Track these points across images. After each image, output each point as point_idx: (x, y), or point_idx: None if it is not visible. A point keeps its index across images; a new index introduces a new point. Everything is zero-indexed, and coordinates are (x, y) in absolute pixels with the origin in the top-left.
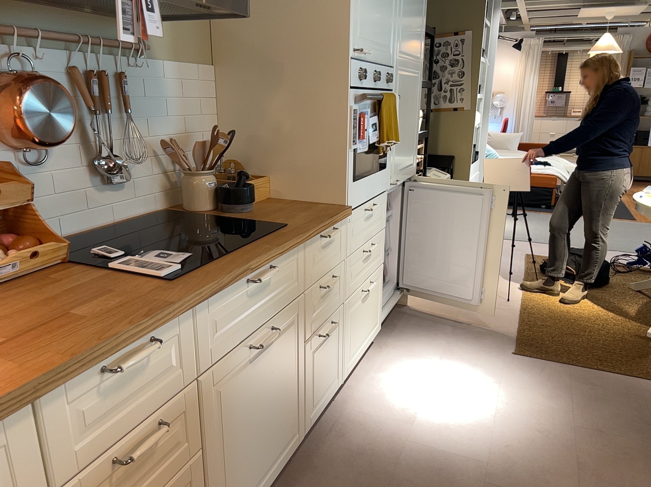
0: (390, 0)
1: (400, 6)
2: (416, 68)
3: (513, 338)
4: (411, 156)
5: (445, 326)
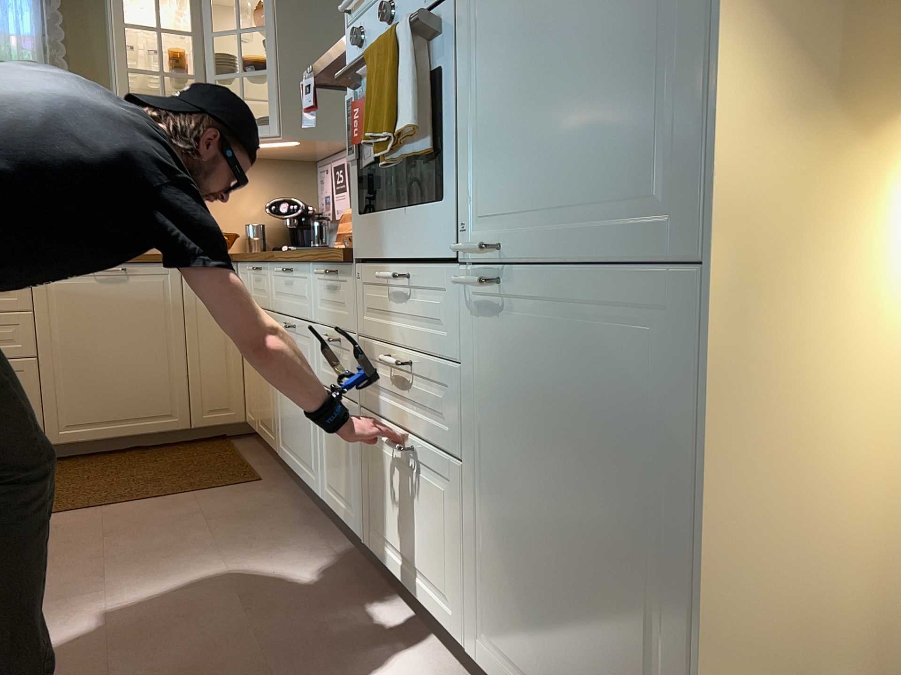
0: None
1: None
2: None
3: None
4: (632, 164)
5: None
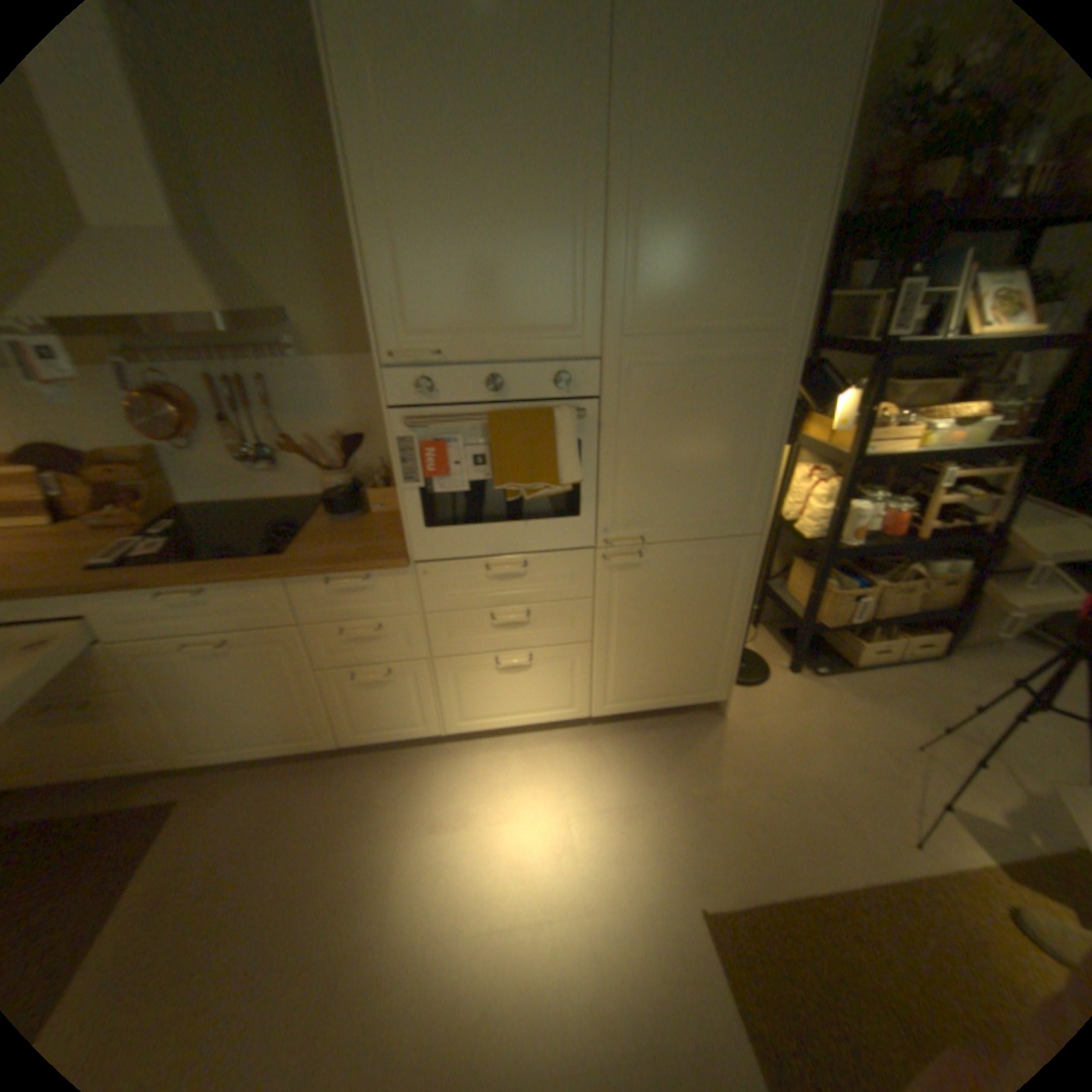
0: (548, 237)
1: (612, 236)
2: (754, 341)
3: (764, 904)
4: (727, 503)
5: (708, 785)
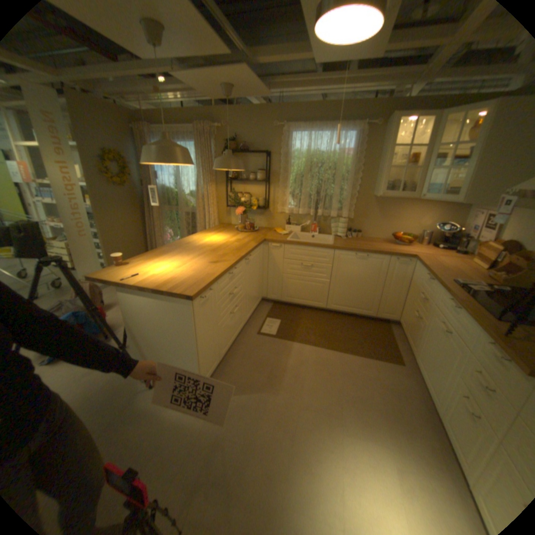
0: None
1: None
2: None
3: None
4: None
5: None
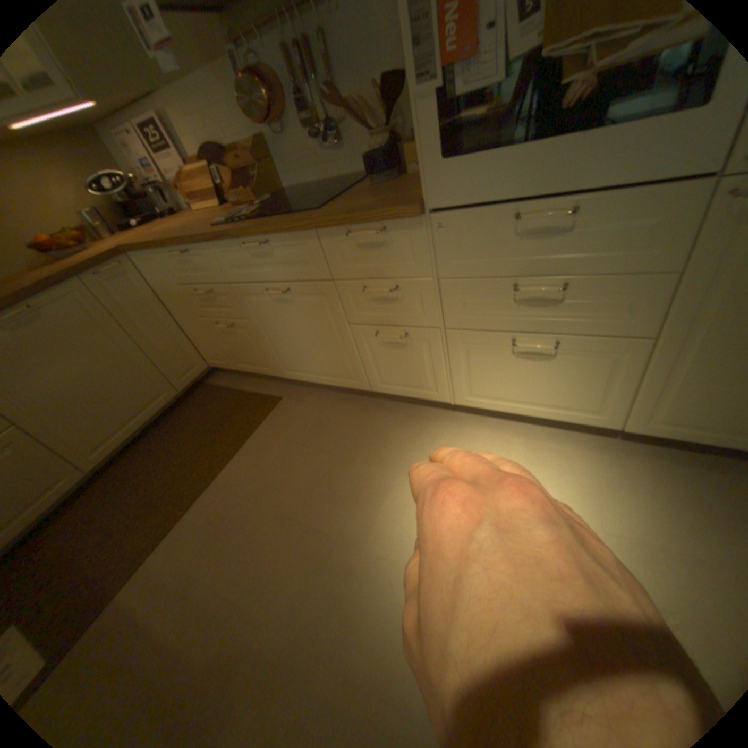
0: None
1: None
2: None
3: None
4: None
5: None
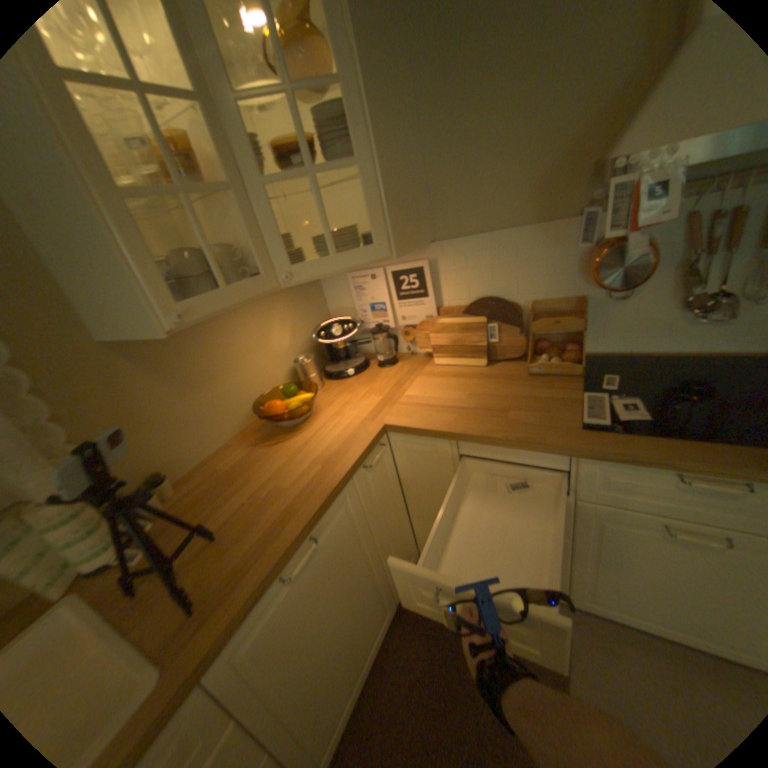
0: None
1: None
2: None
3: None
4: None
5: None
